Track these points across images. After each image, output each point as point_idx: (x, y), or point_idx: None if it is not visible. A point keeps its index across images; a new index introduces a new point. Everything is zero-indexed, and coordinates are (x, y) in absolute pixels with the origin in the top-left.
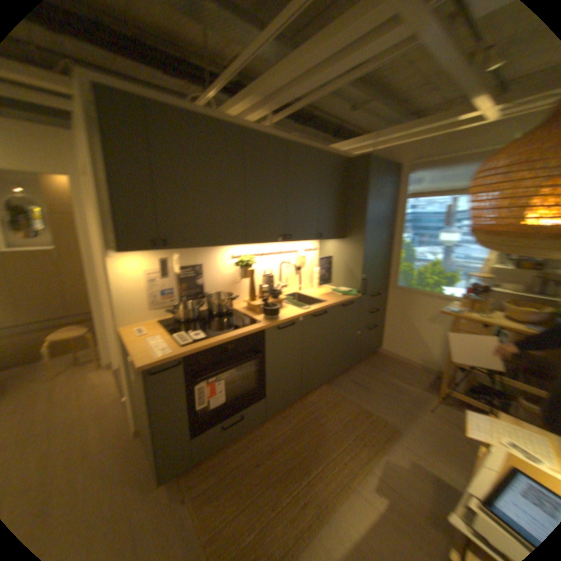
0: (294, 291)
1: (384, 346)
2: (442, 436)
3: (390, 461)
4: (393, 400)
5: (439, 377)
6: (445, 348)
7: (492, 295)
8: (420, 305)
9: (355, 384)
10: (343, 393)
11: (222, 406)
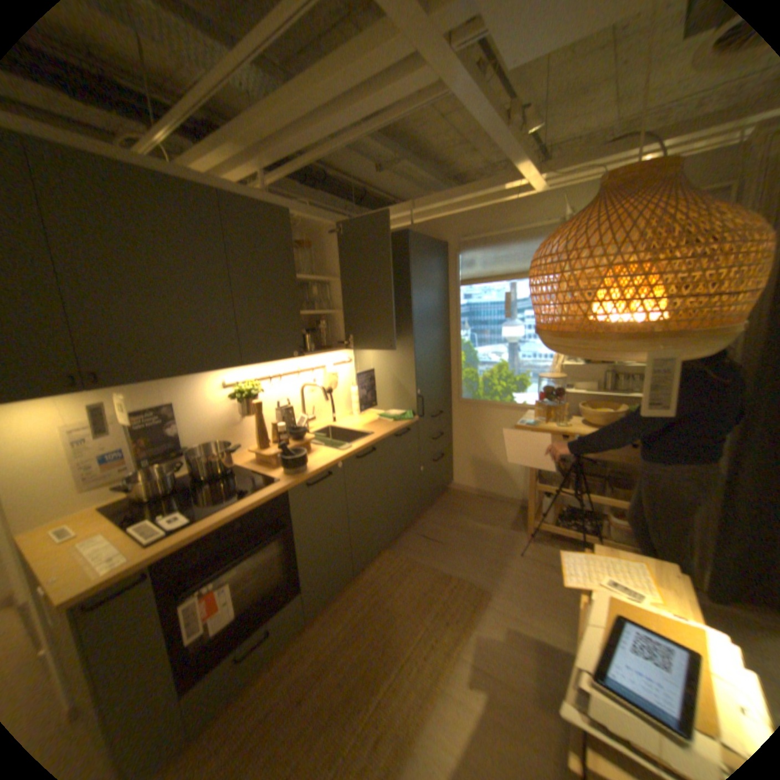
0: (325, 425)
1: (454, 480)
2: (536, 584)
3: (481, 637)
4: (474, 551)
5: (523, 507)
6: (525, 469)
7: (565, 398)
8: (489, 420)
9: (424, 540)
10: (411, 557)
11: (229, 627)
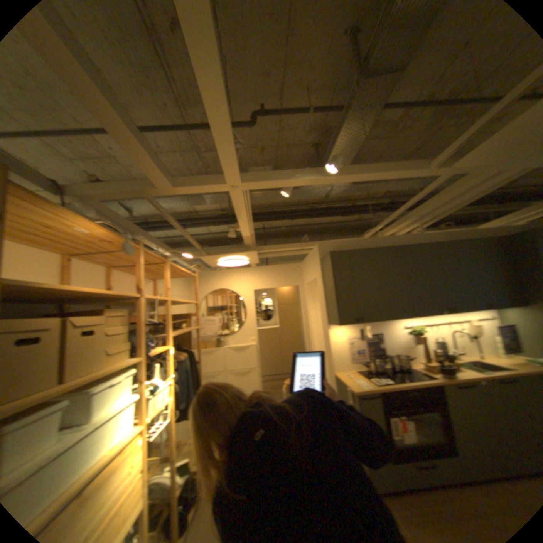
0: (475, 360)
1: None
2: None
3: None
4: None
5: None
6: None
7: None
8: None
9: None
10: None
11: (414, 449)
